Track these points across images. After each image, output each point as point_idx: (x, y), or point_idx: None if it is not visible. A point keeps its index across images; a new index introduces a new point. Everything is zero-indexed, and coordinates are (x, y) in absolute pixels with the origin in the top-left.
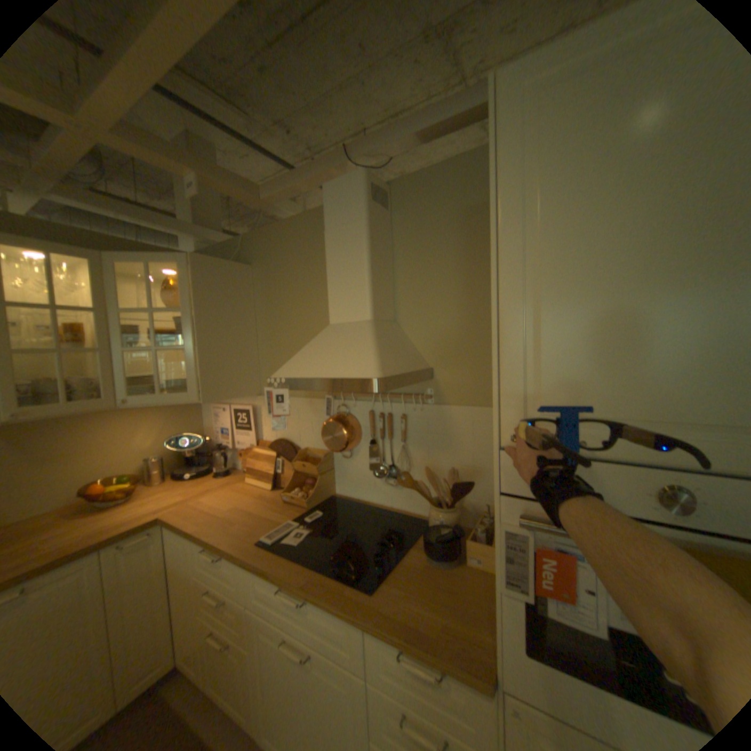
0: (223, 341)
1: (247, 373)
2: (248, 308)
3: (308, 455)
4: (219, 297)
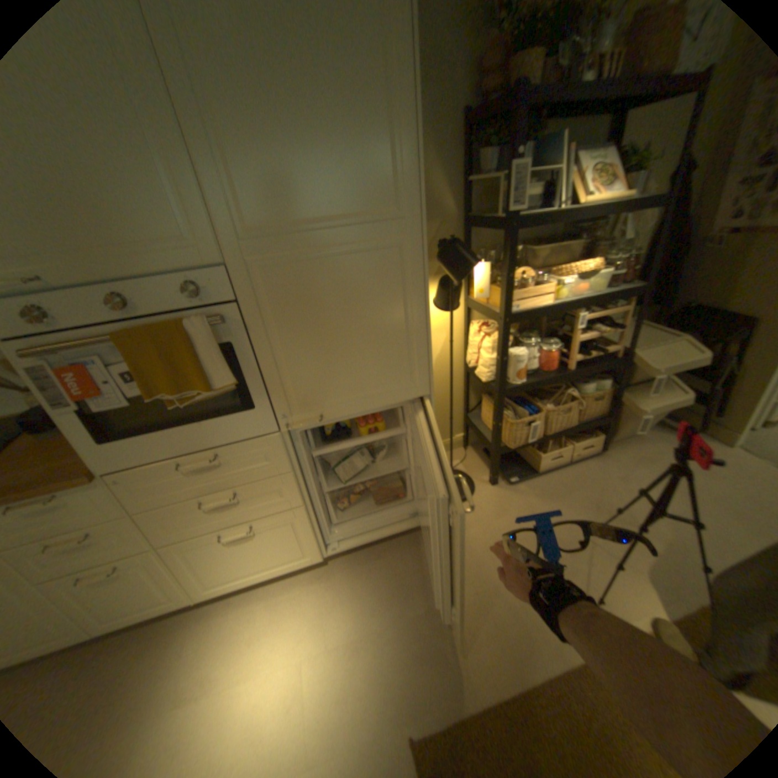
0: None
1: None
2: None
3: None
4: None
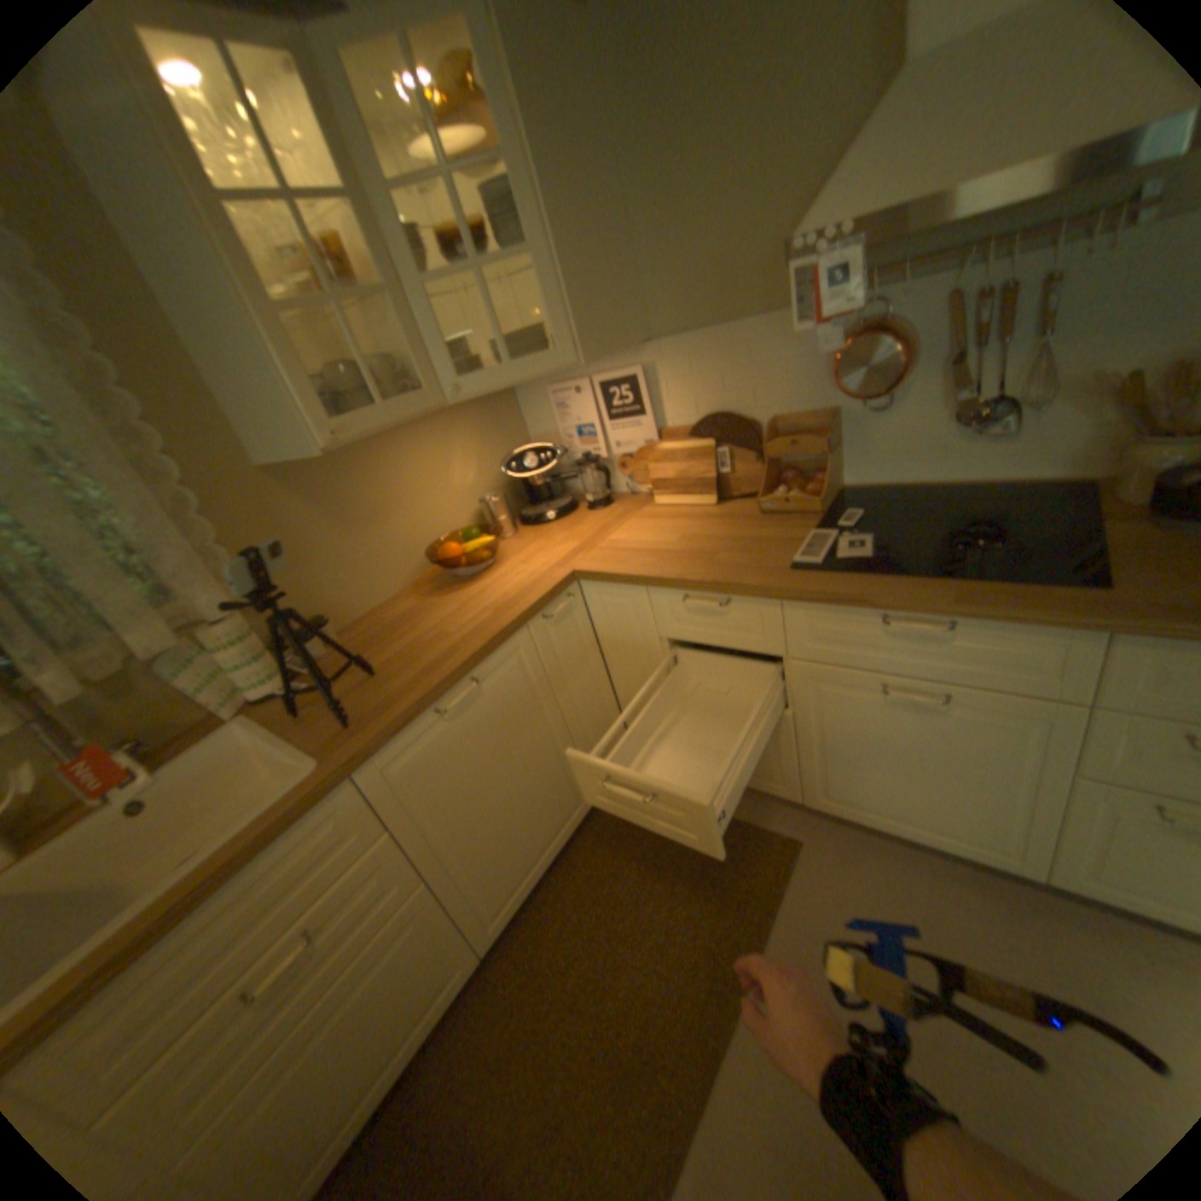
0: (582, 223)
1: (626, 295)
2: (600, 135)
3: (777, 430)
4: (555, 107)
